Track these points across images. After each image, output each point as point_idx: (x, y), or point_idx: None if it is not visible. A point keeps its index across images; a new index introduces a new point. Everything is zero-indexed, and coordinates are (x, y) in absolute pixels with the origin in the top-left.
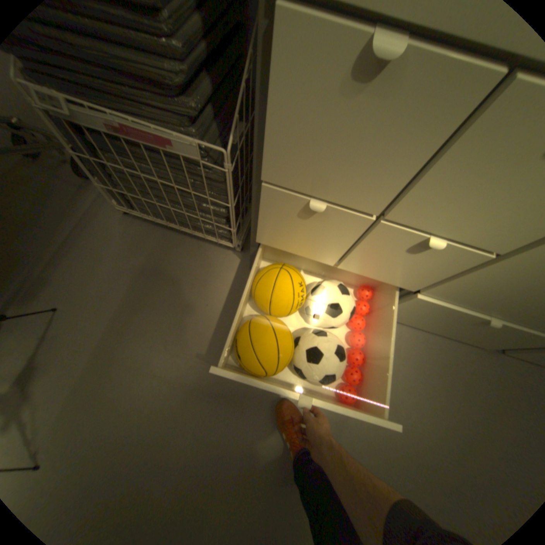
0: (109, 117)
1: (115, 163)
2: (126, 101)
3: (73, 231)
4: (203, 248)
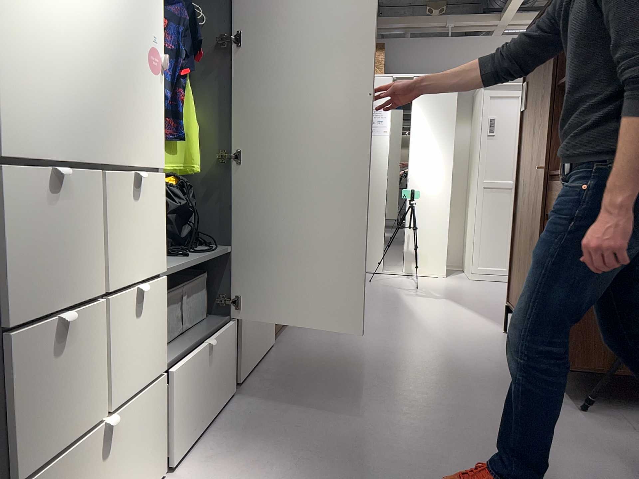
0: None
1: None
2: None
3: None
4: None
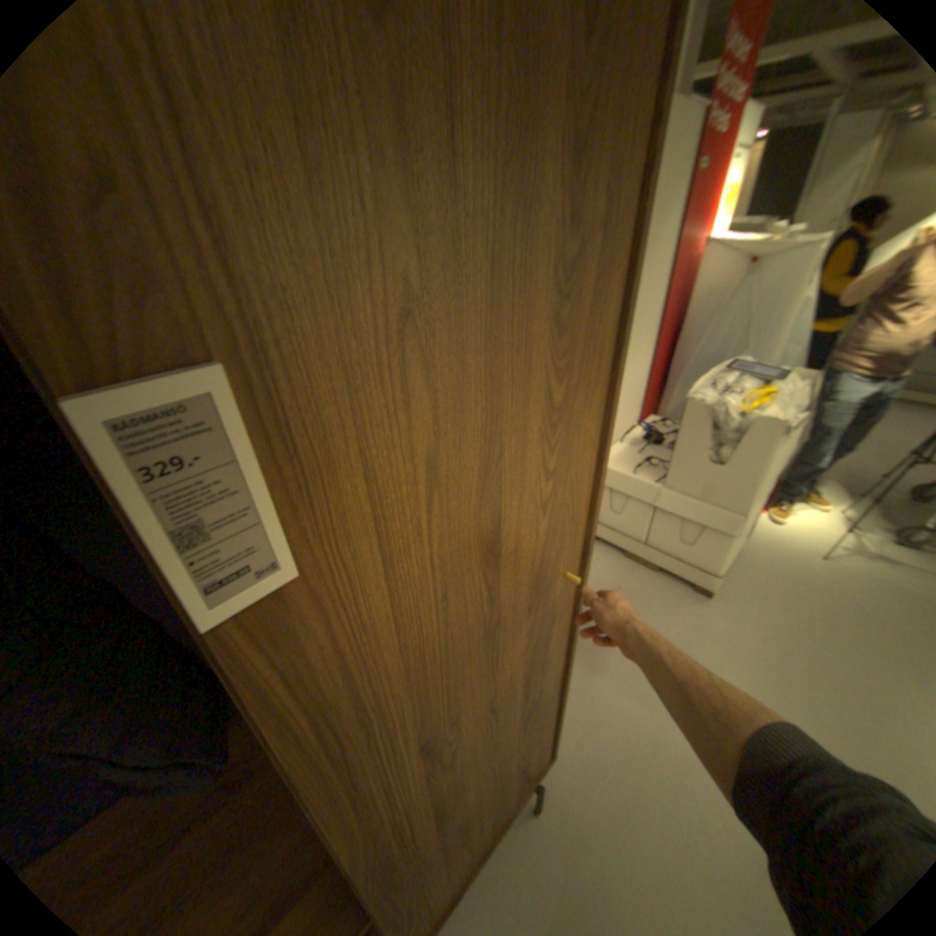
0: None
1: None
2: None
3: None
4: None
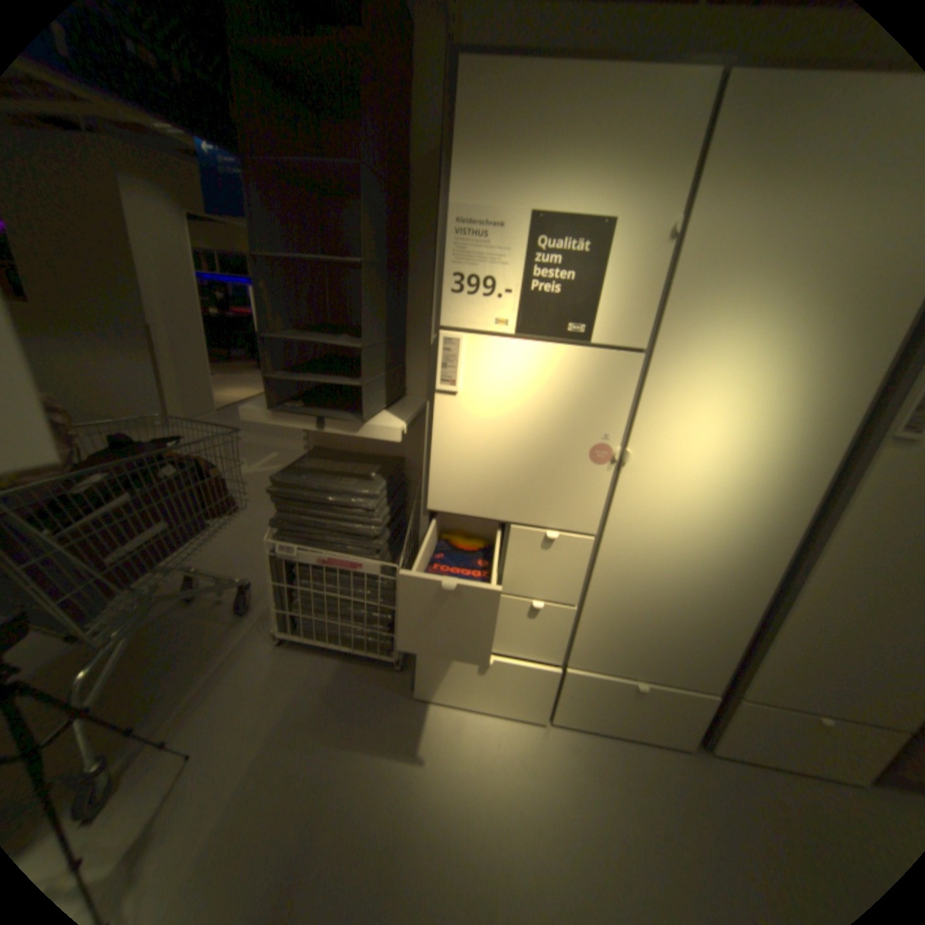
0: (322, 556)
1: (304, 588)
2: (338, 547)
3: (219, 670)
4: (358, 674)
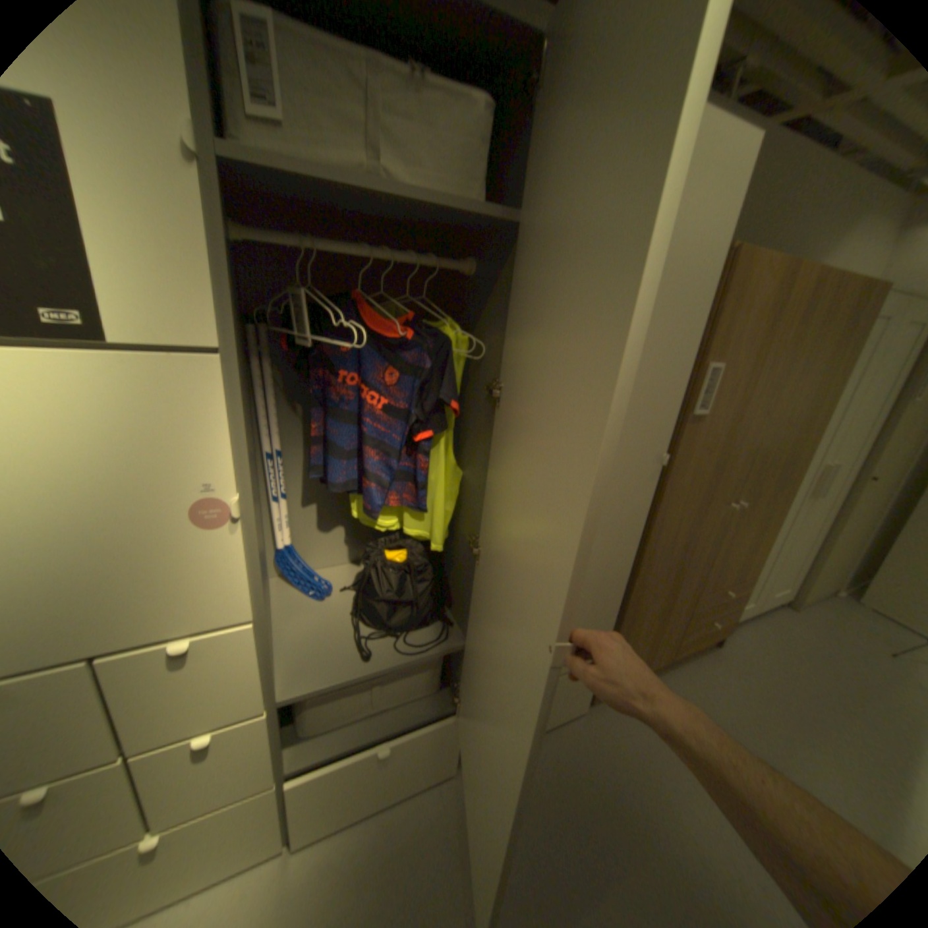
0: None
1: None
2: None
3: None
4: None
